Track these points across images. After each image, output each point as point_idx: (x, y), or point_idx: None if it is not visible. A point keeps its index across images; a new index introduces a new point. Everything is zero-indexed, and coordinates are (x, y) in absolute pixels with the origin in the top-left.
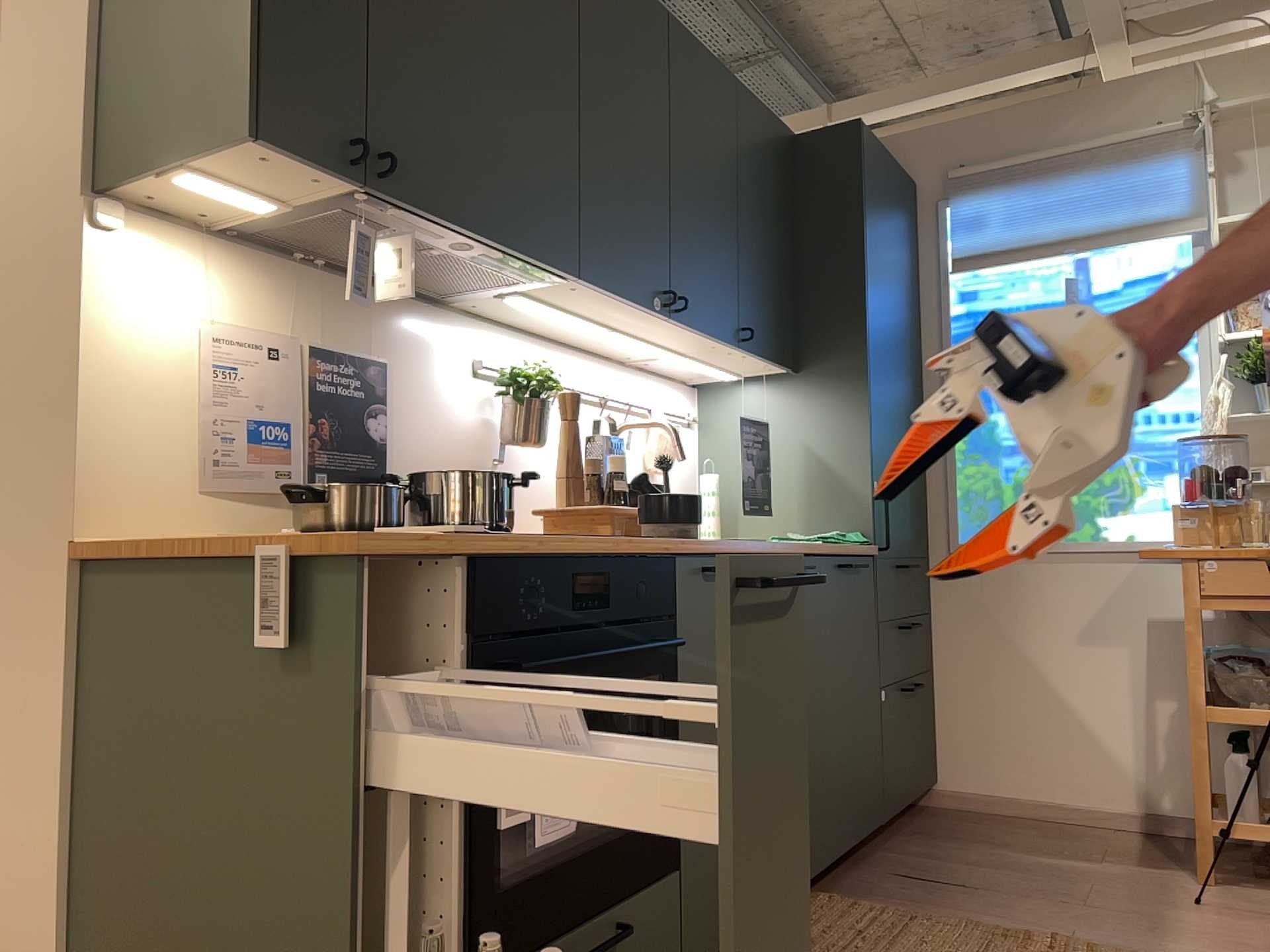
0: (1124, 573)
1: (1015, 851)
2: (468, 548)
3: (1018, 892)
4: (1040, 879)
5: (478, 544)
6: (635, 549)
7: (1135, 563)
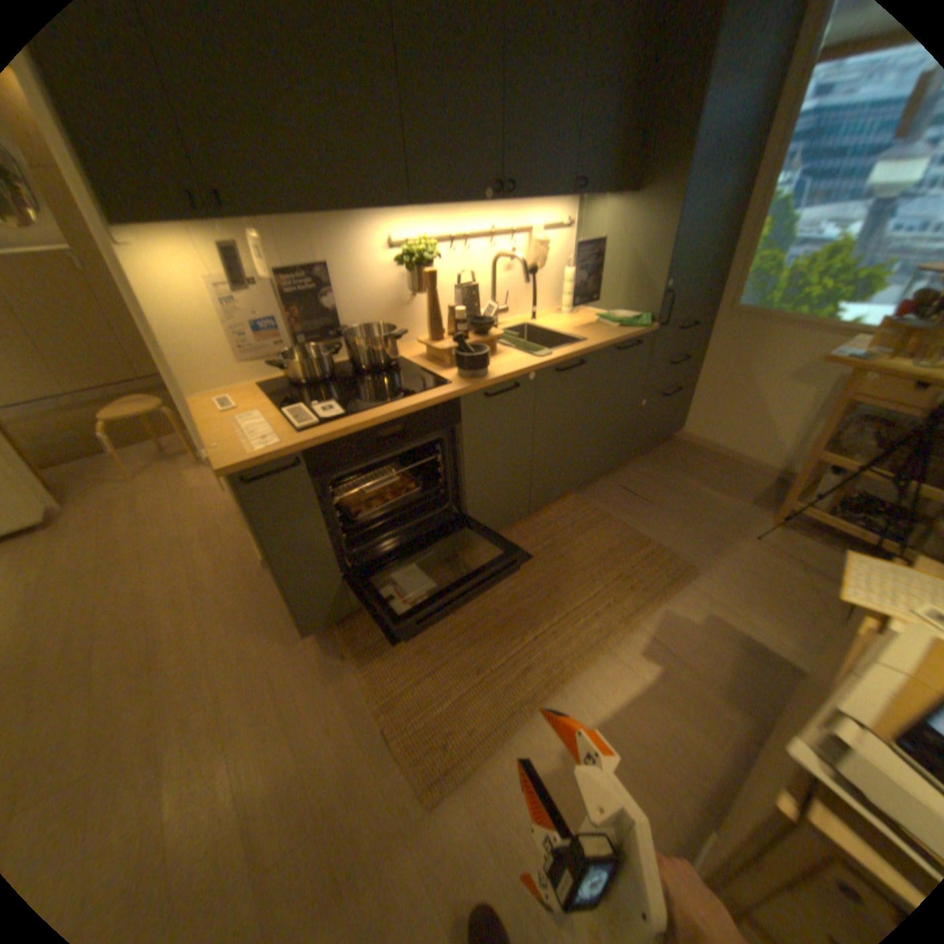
0: (839, 343)
1: (691, 480)
2: (299, 445)
3: (668, 511)
4: (687, 503)
5: (299, 447)
6: (426, 402)
7: (849, 339)
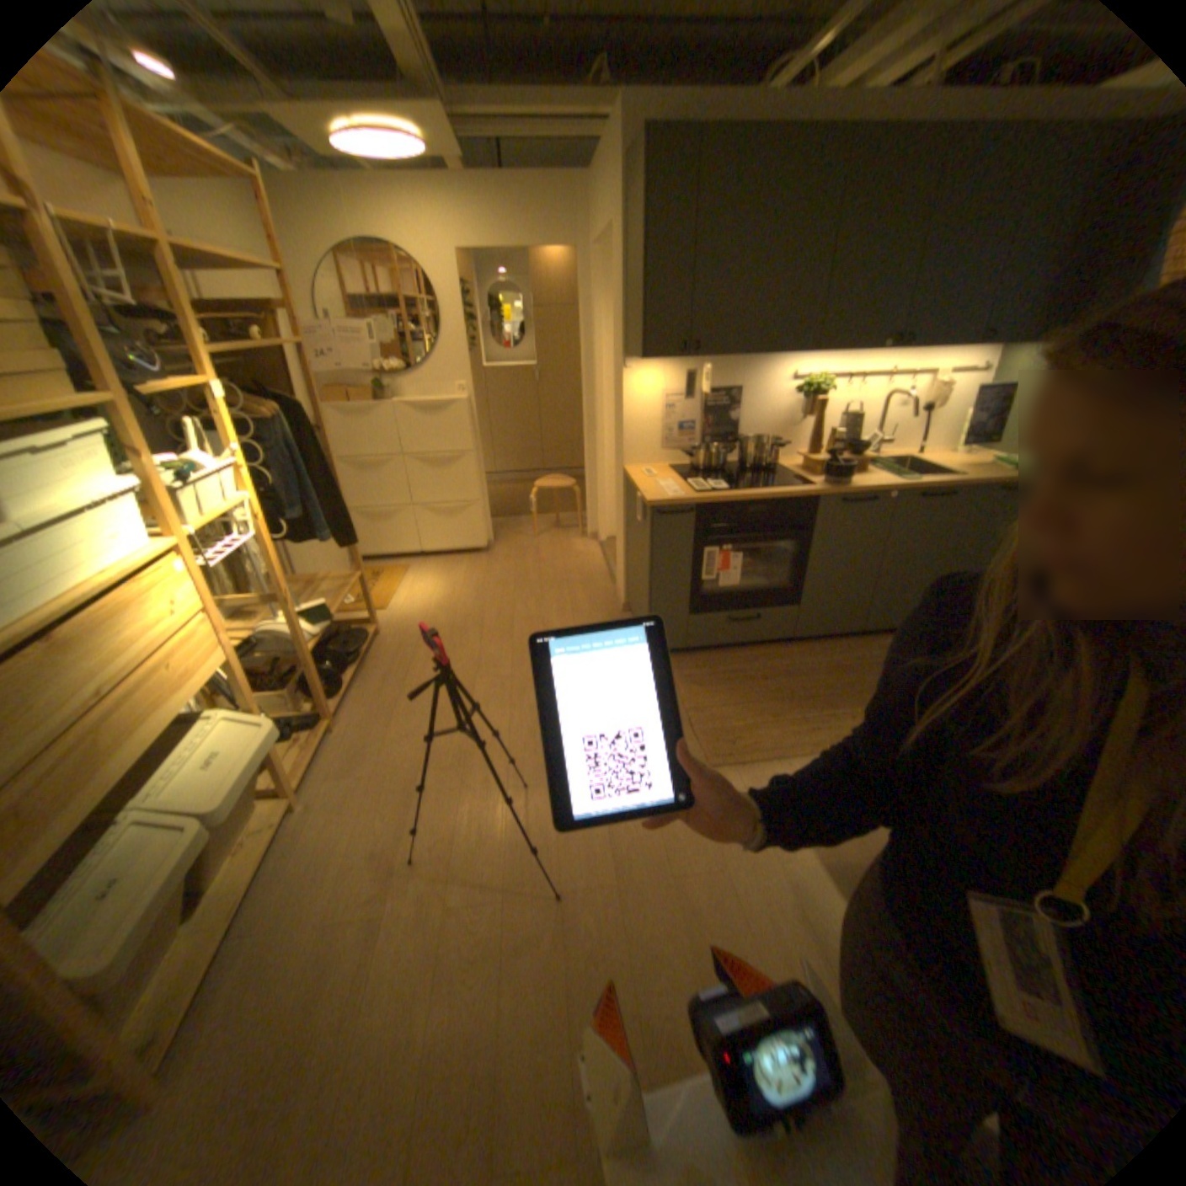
0: None
1: None
2: (694, 501)
3: None
4: None
5: (694, 501)
6: (790, 494)
7: None
